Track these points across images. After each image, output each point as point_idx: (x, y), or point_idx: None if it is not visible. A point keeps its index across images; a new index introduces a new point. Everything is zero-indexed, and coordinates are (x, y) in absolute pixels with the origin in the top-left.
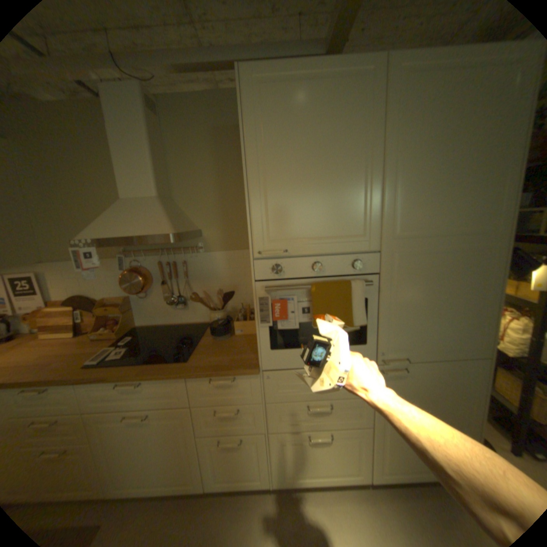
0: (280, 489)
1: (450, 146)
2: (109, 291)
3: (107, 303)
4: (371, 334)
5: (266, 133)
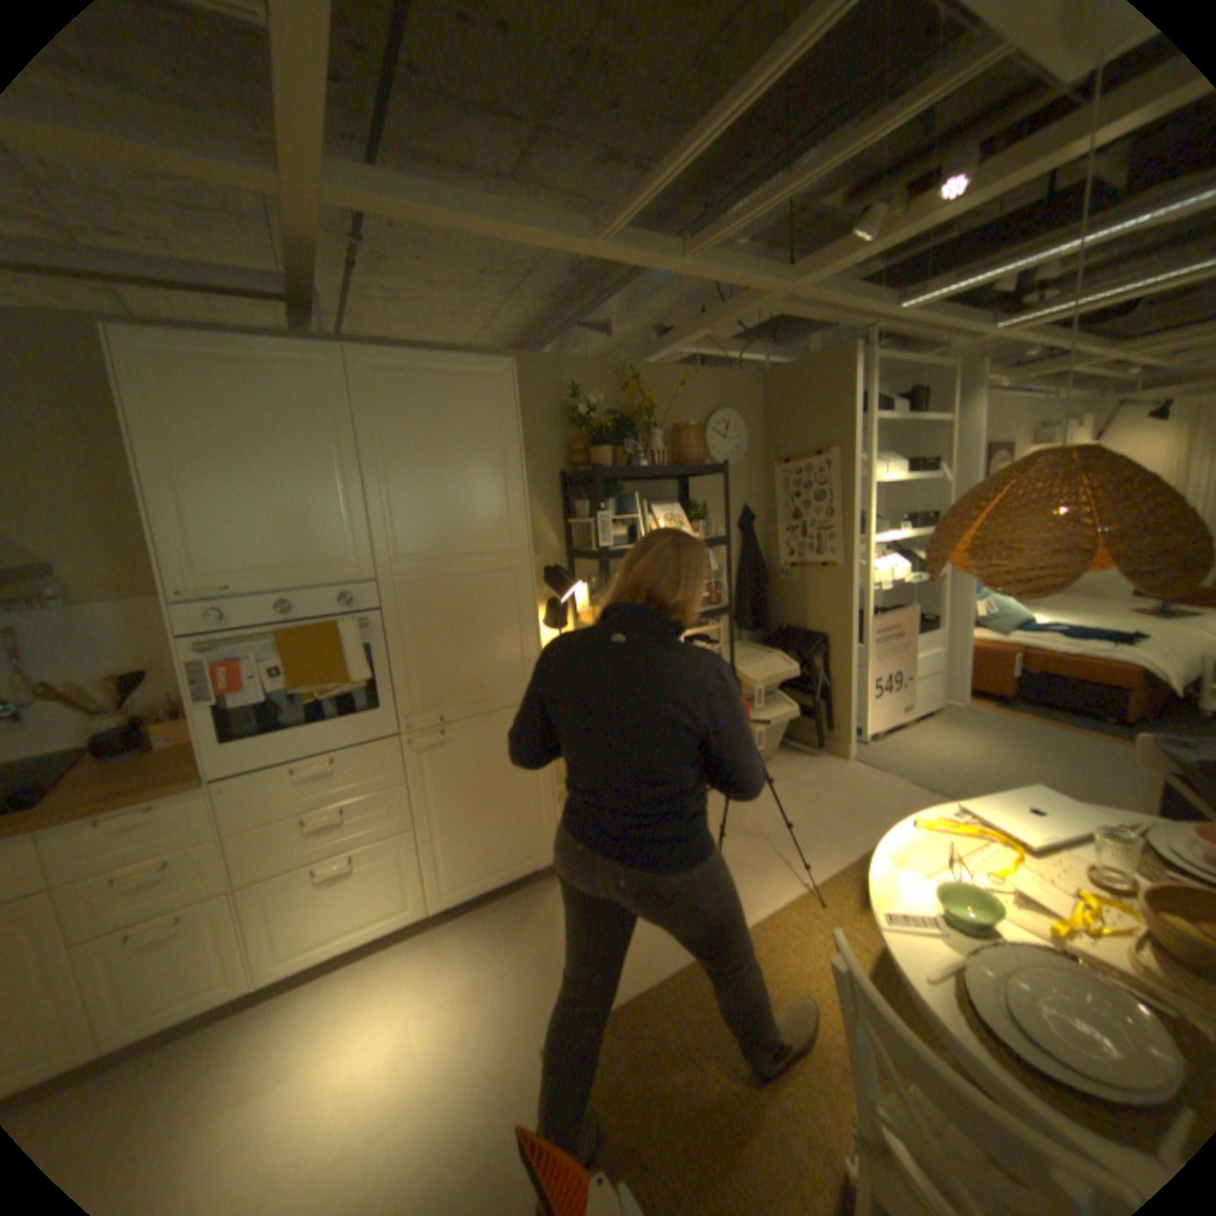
0: (270, 983)
1: (438, 456)
2: None
3: None
4: (382, 693)
5: (169, 424)
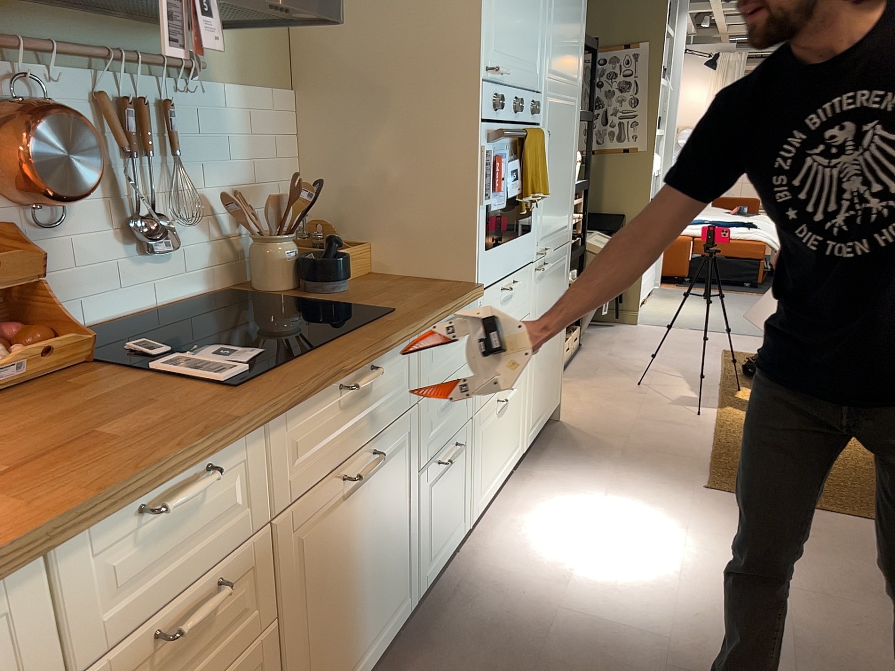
0: (475, 519)
1: None
2: None
3: None
4: (534, 214)
5: None
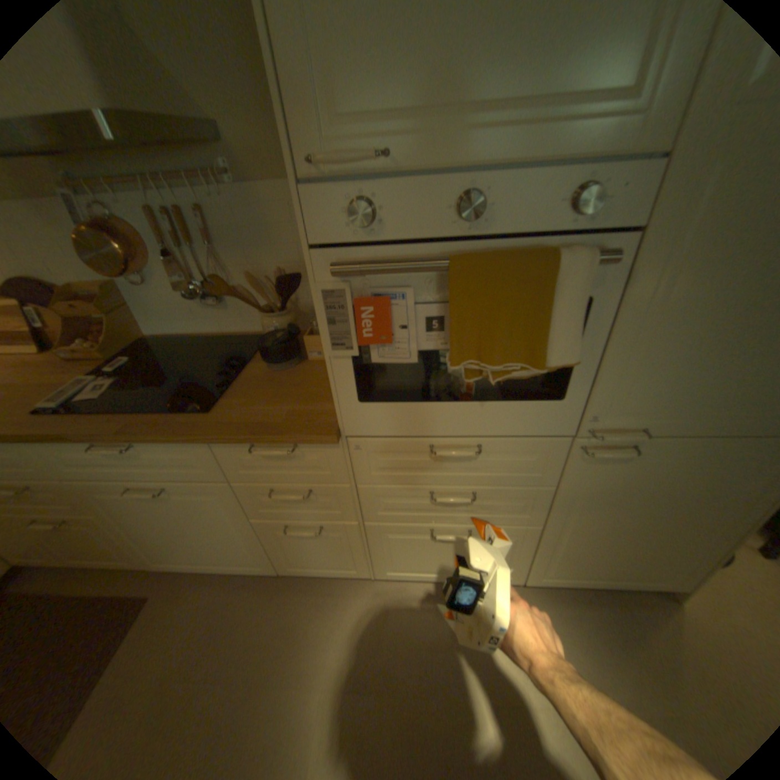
0: (386, 579)
1: None
2: (75, 270)
3: (81, 293)
4: (579, 379)
5: None
